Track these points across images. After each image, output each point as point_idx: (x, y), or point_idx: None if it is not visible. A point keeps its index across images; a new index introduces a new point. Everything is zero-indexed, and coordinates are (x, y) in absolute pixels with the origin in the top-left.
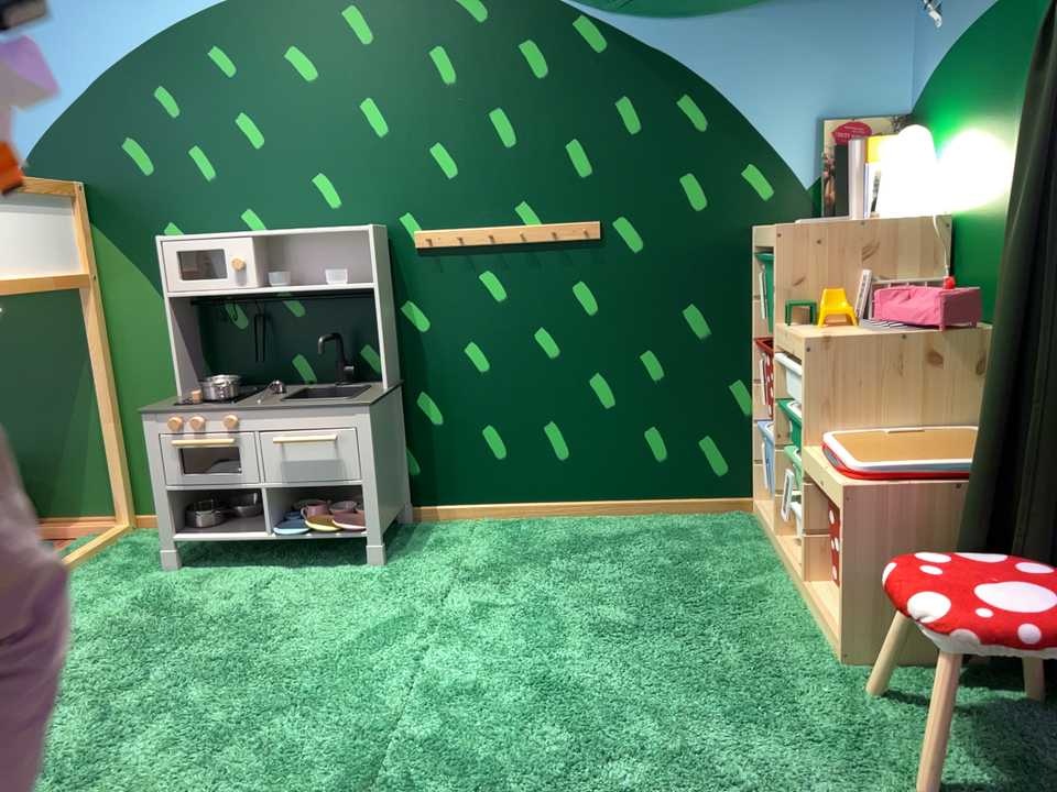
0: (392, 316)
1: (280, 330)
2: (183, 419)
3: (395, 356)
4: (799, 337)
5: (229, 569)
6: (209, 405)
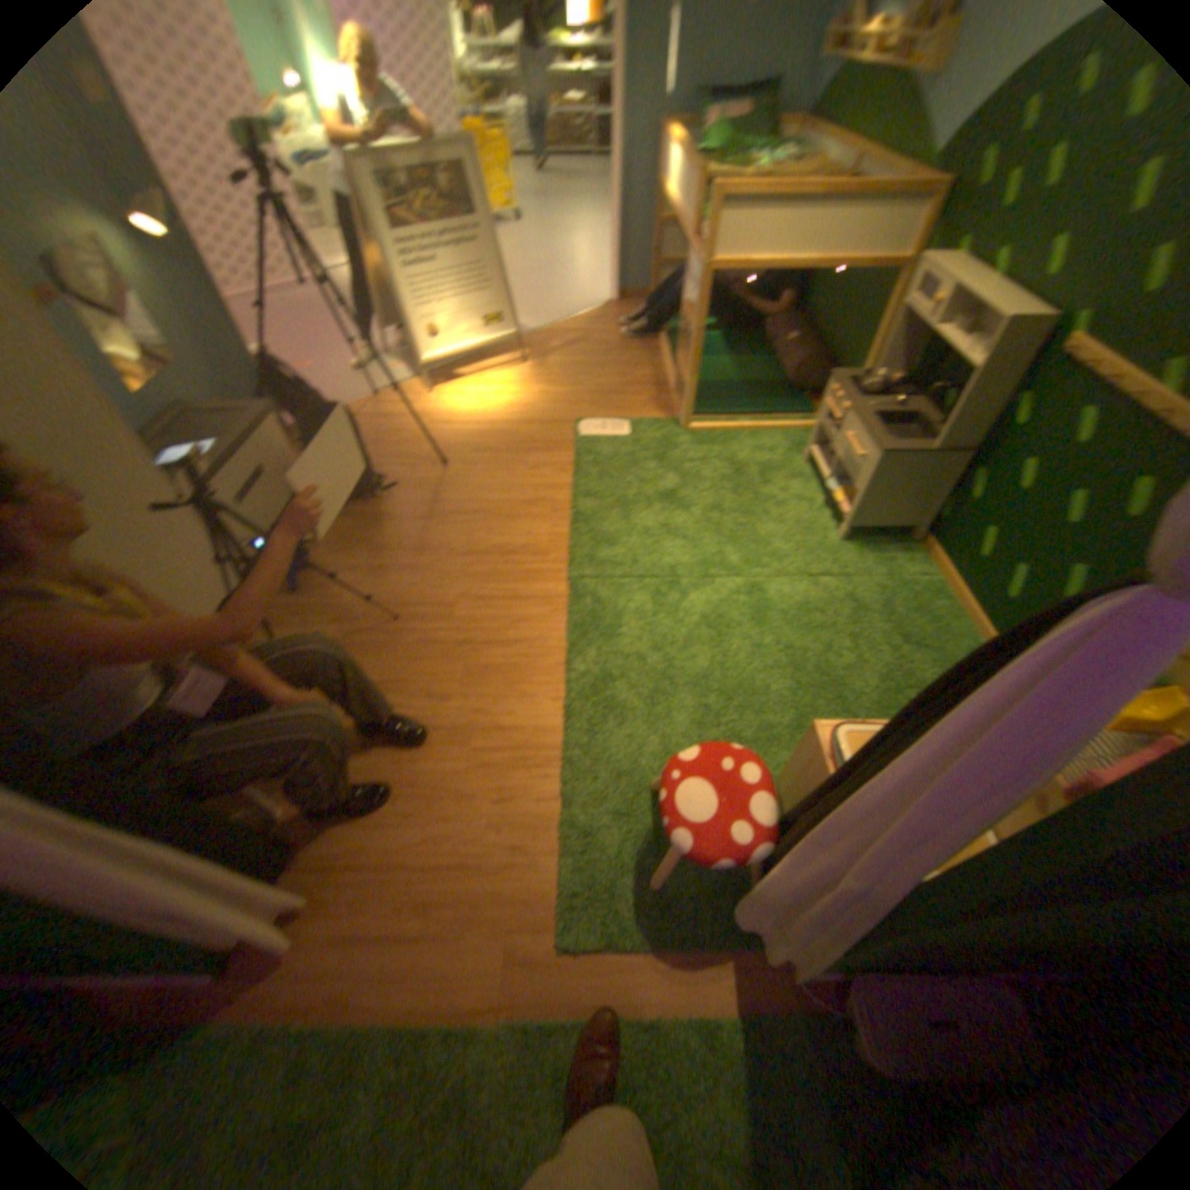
0: (1008, 399)
1: (956, 362)
2: (835, 392)
3: (987, 432)
4: None
5: (812, 483)
6: (854, 392)
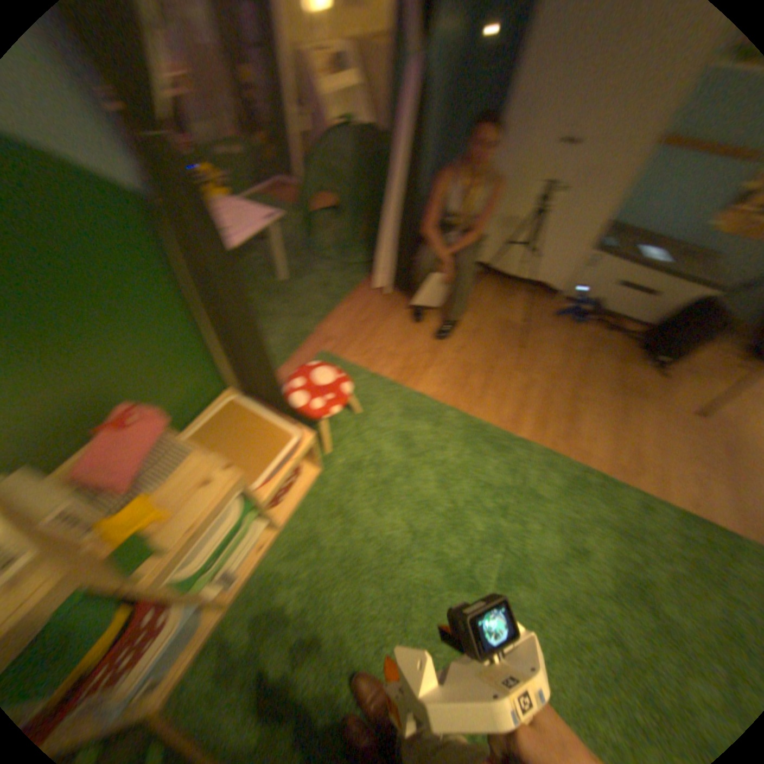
0: None
1: None
2: None
3: None
4: (223, 492)
5: None
6: None
